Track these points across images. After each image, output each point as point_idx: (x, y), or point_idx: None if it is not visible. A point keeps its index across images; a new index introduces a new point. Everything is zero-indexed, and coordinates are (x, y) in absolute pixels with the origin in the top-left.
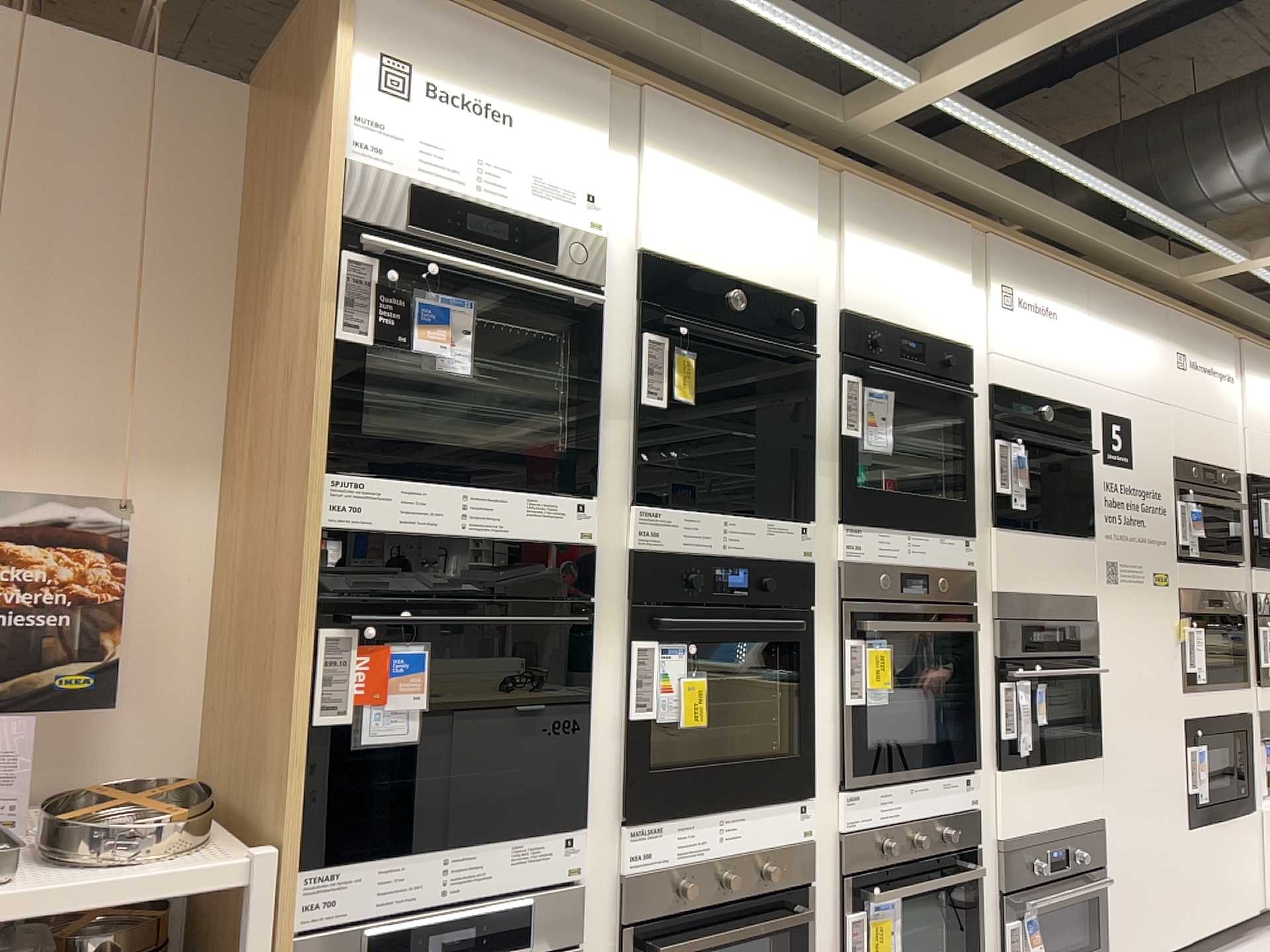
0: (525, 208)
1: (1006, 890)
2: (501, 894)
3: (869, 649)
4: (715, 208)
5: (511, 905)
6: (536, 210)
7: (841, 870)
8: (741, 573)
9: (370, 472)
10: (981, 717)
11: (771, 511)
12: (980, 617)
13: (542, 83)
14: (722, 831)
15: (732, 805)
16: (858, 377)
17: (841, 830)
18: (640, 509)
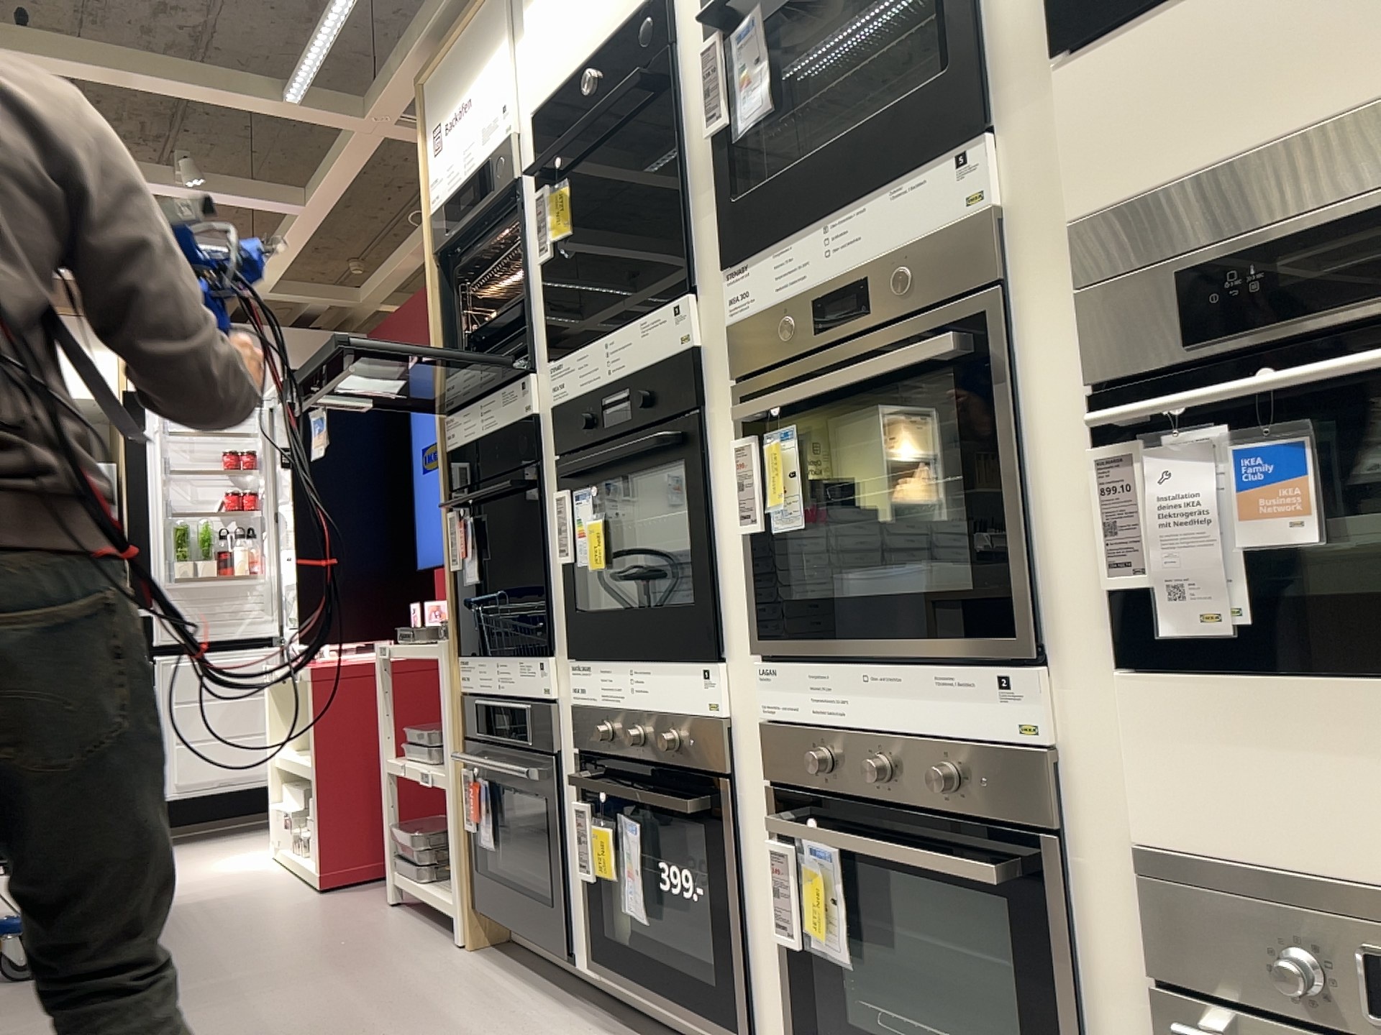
0: (479, 163)
1: (1161, 982)
2: (519, 698)
3: (770, 445)
4: (565, 4)
5: (516, 706)
6: (482, 158)
7: (770, 777)
8: (625, 393)
9: (455, 408)
10: (1064, 541)
11: (654, 302)
12: (1039, 304)
13: (475, 50)
14: (631, 683)
15: (637, 657)
16: (712, 37)
17: (765, 718)
18: (548, 365)
